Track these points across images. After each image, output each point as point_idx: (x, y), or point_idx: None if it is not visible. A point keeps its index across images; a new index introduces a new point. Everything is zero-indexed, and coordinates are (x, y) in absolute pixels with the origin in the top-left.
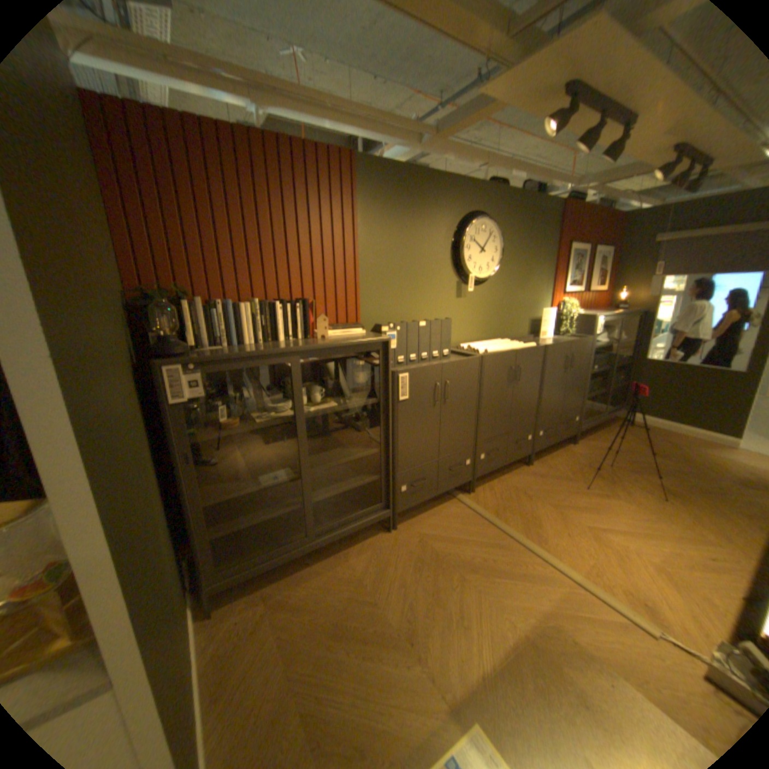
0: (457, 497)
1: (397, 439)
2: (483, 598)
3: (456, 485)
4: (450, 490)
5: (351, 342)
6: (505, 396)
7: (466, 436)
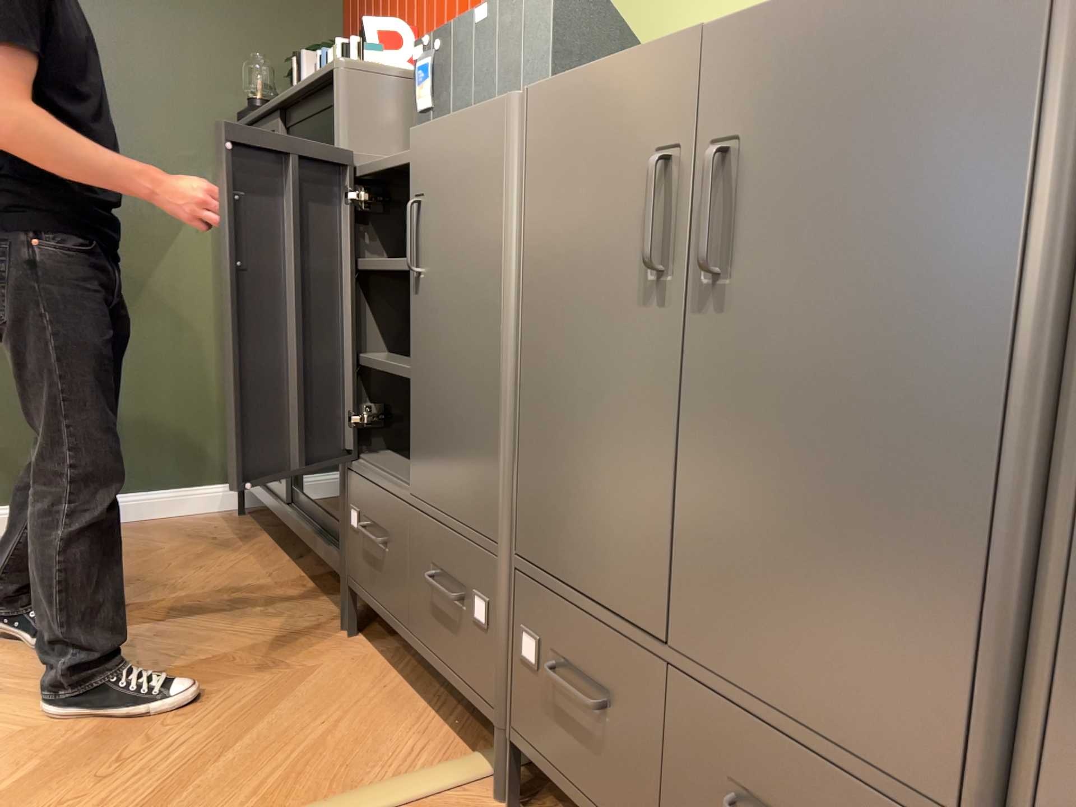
0: (475, 756)
1: (346, 354)
2: (9, 730)
3: (447, 668)
4: (435, 668)
5: (305, 84)
6: (632, 351)
7: (472, 472)
